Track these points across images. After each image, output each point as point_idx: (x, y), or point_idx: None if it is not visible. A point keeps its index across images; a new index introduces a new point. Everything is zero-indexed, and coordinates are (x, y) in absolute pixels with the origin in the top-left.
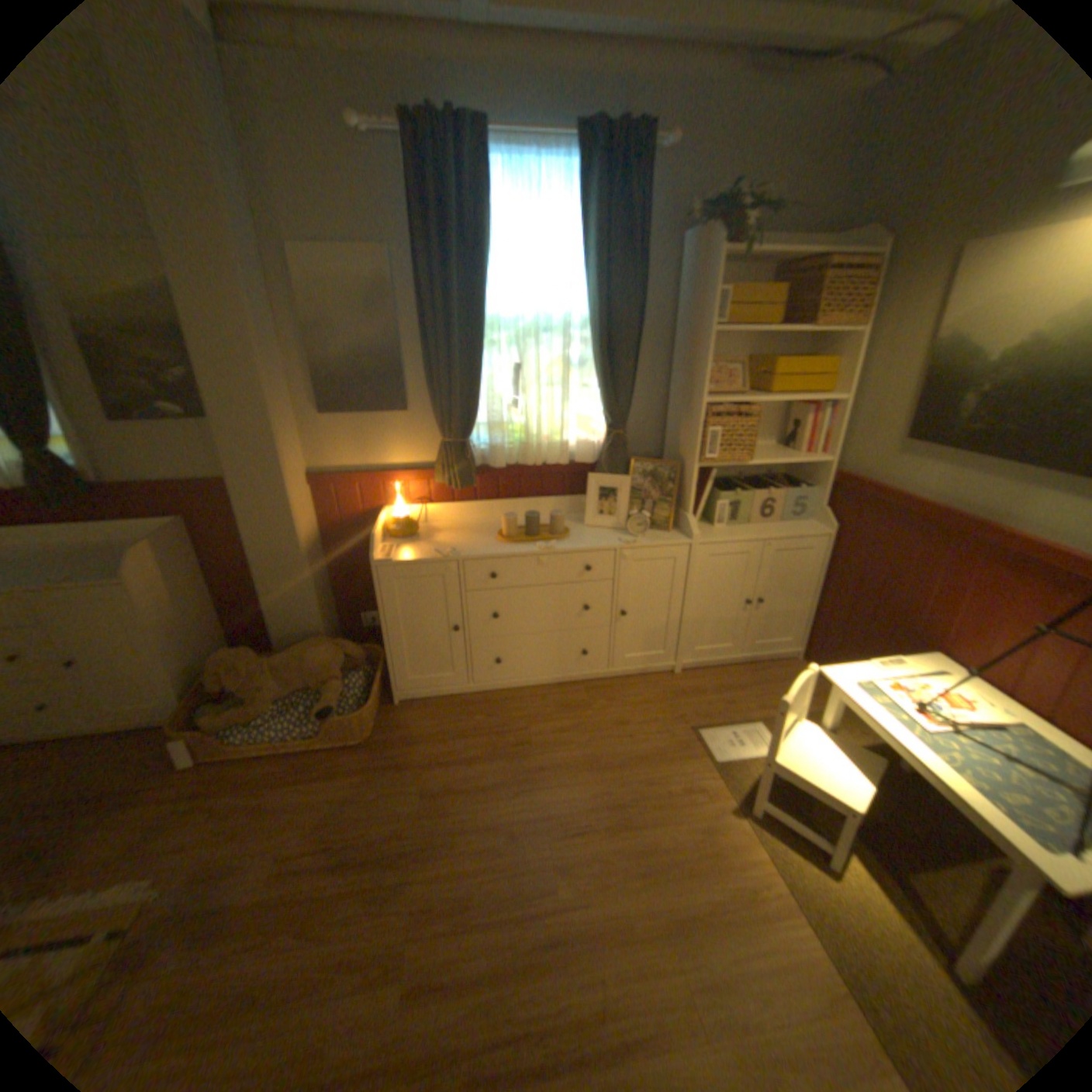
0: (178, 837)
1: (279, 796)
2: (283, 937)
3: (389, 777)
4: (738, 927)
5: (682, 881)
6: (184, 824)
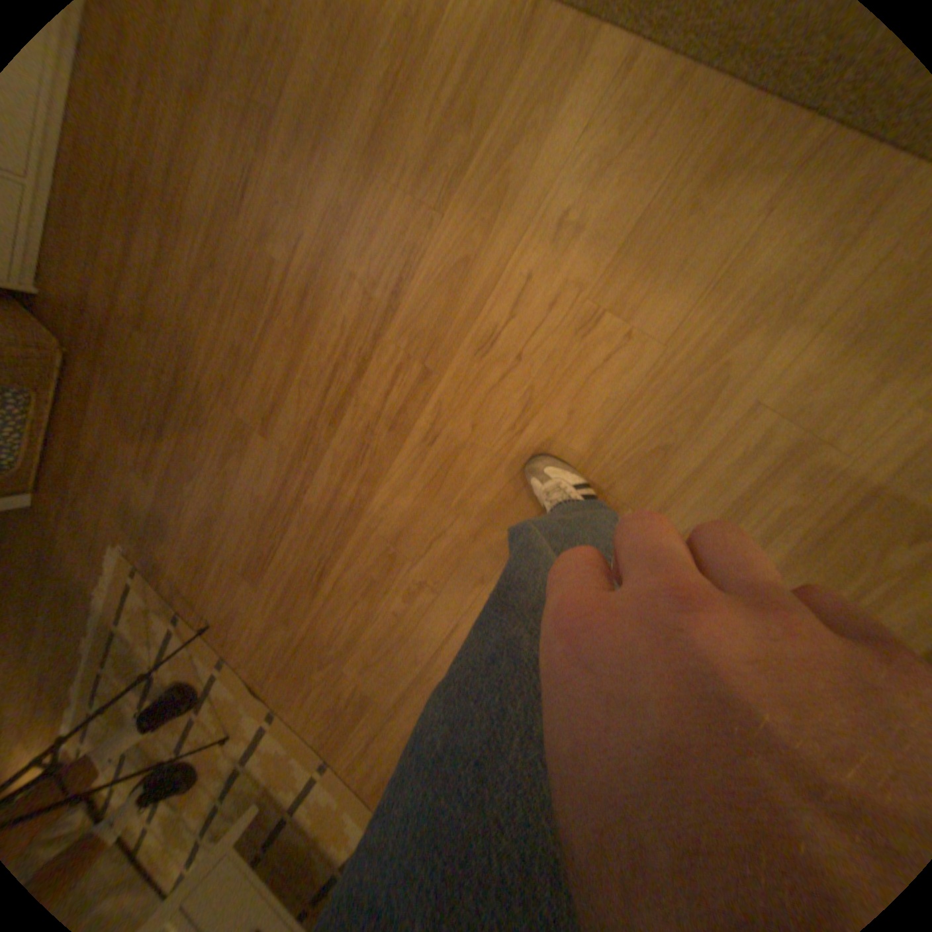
0: (80, 520)
1: (79, 441)
2: (178, 486)
3: (100, 343)
4: (408, 74)
5: (340, 99)
6: (72, 512)
